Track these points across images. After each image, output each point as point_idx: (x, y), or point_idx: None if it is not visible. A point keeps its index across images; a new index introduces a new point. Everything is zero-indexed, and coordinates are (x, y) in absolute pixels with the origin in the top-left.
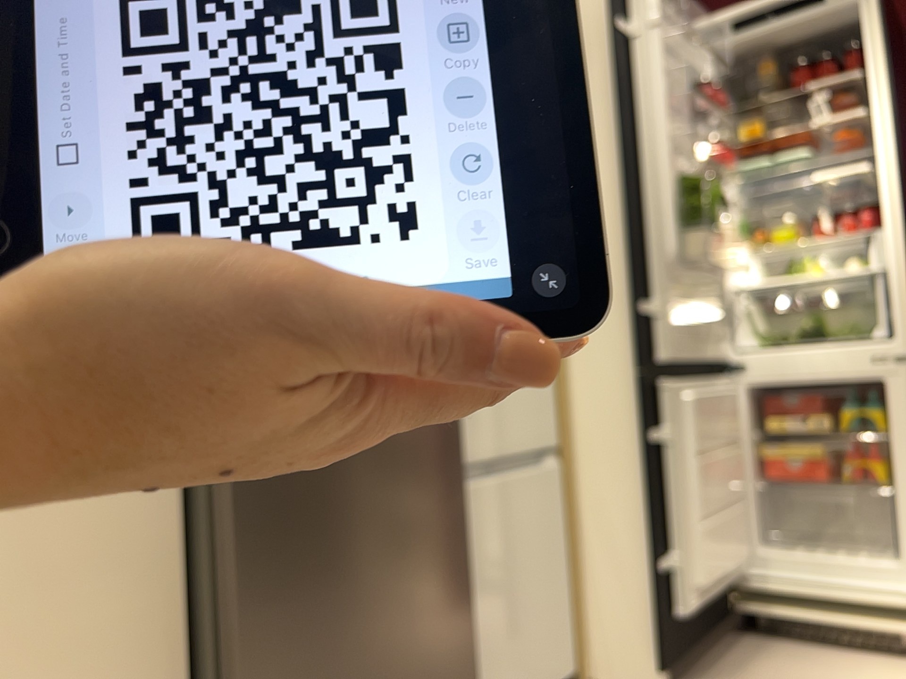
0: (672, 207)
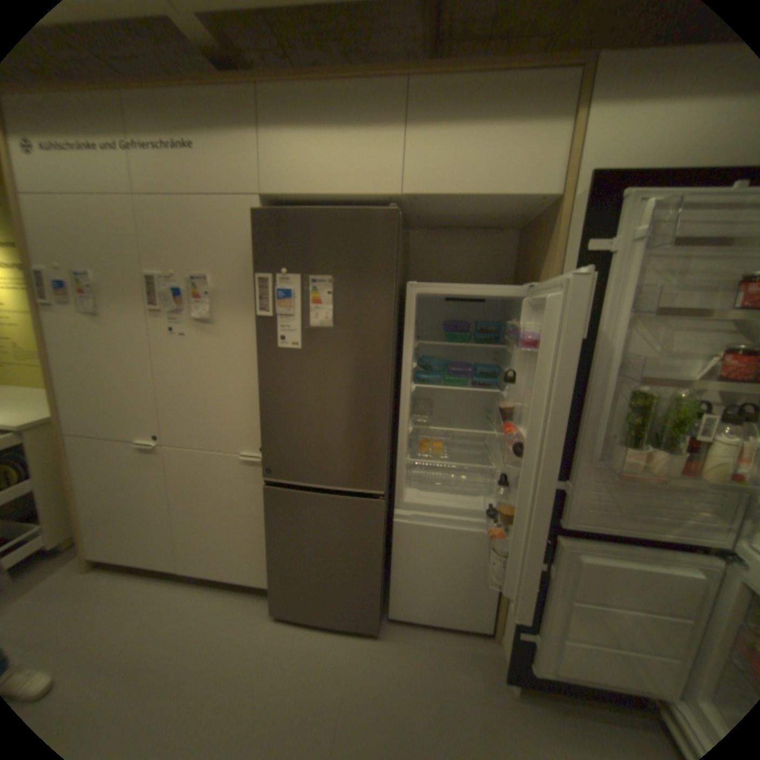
0: (616, 415)
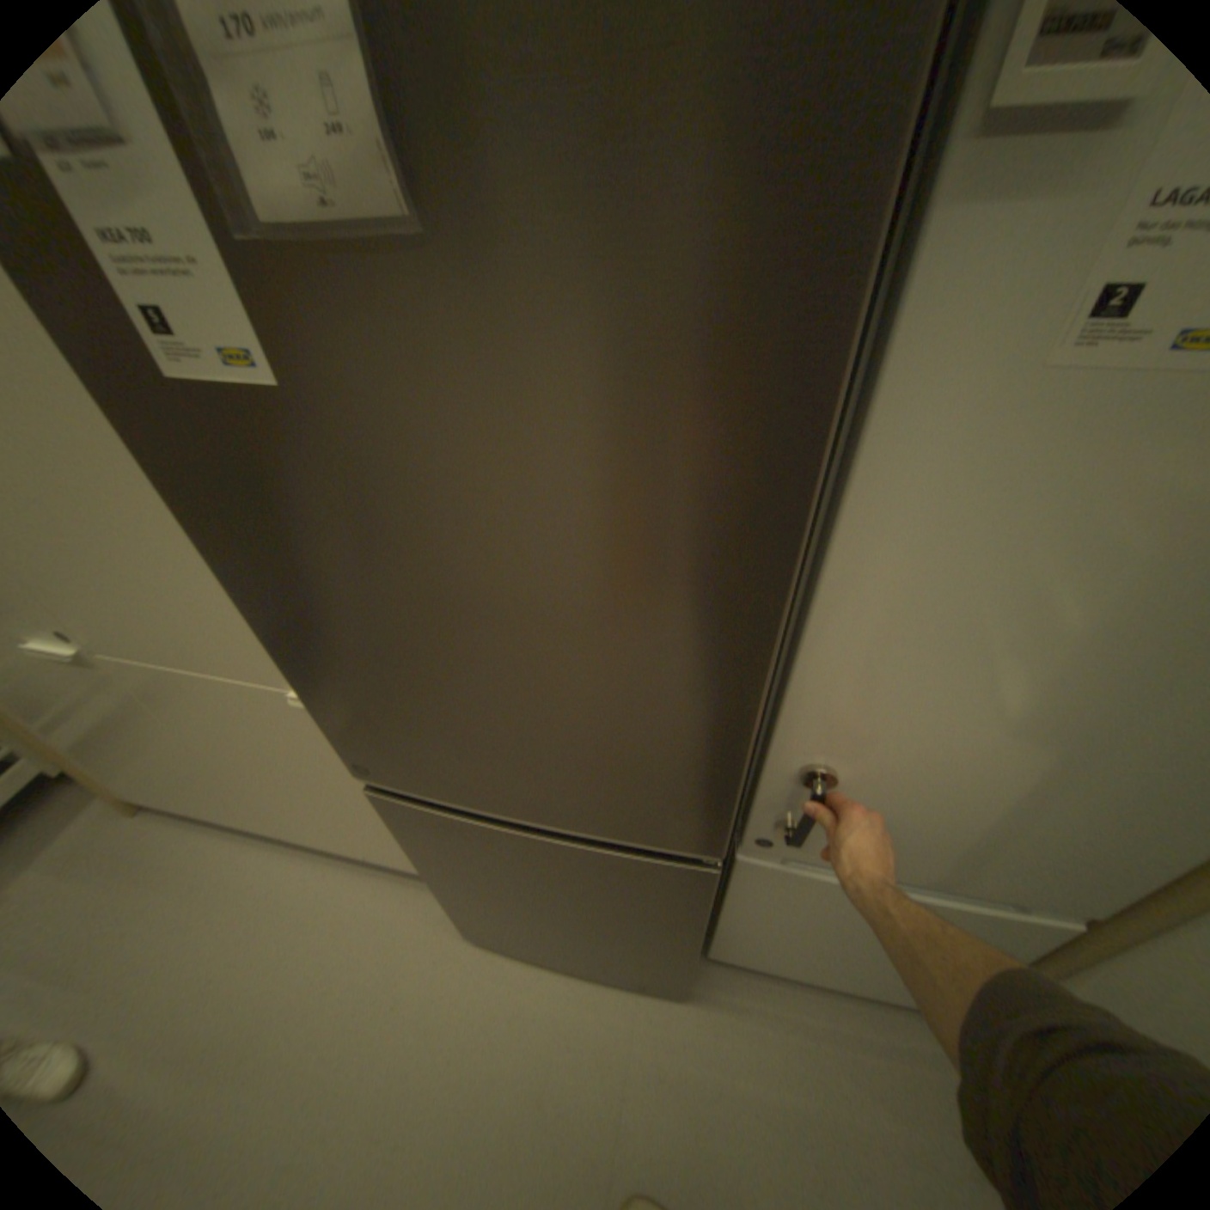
0: None
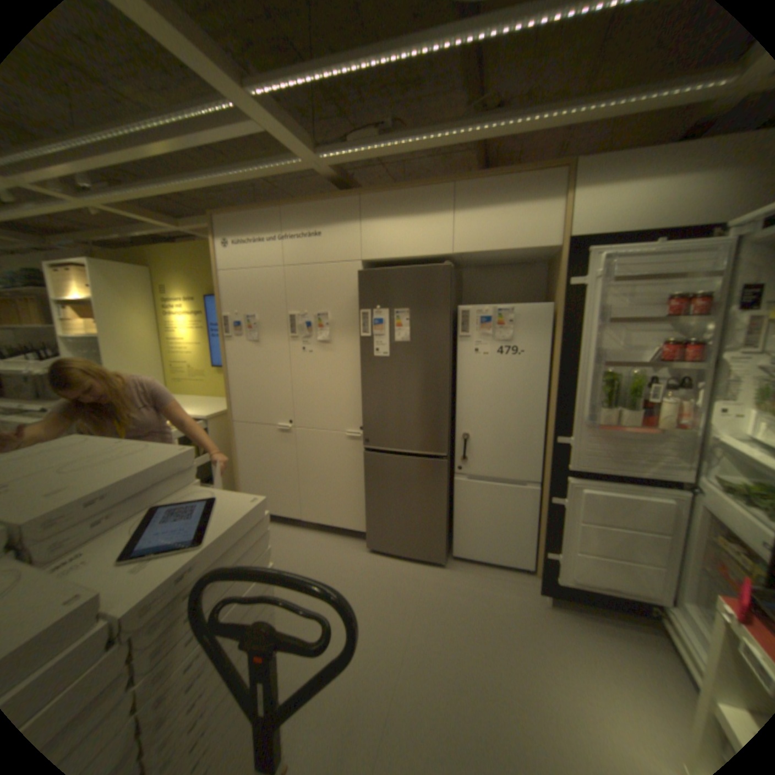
0: (597, 390)
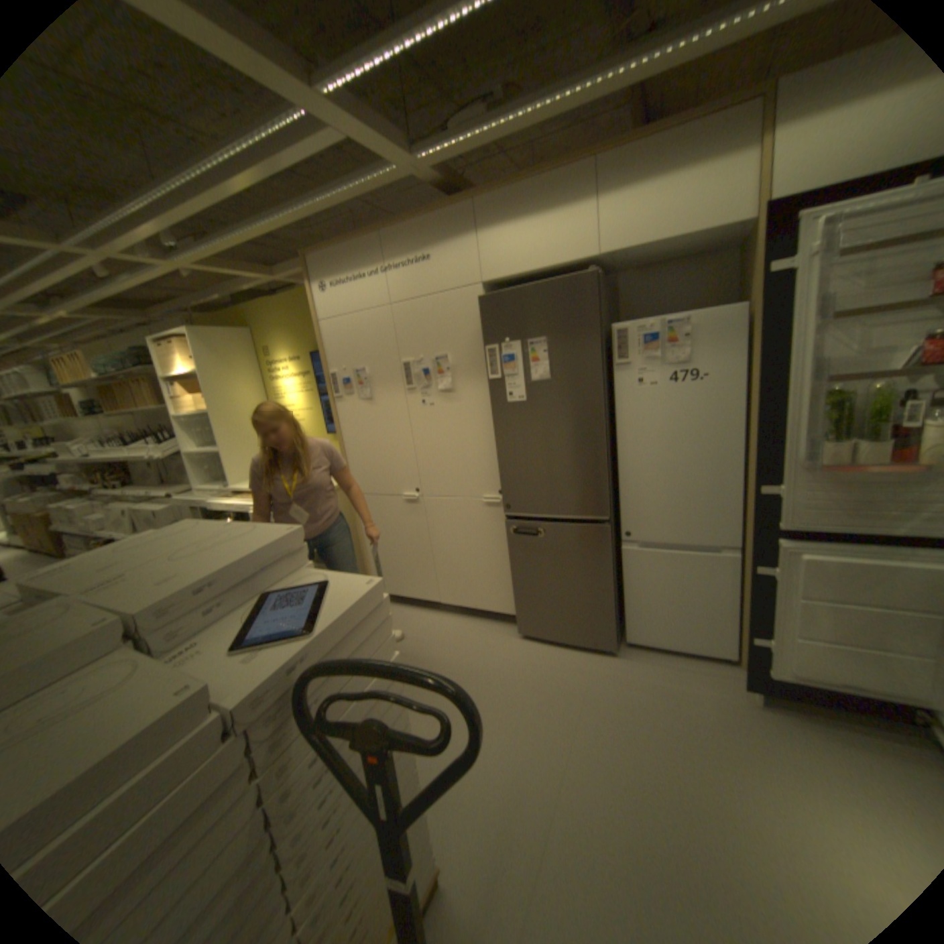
0: (819, 417)
